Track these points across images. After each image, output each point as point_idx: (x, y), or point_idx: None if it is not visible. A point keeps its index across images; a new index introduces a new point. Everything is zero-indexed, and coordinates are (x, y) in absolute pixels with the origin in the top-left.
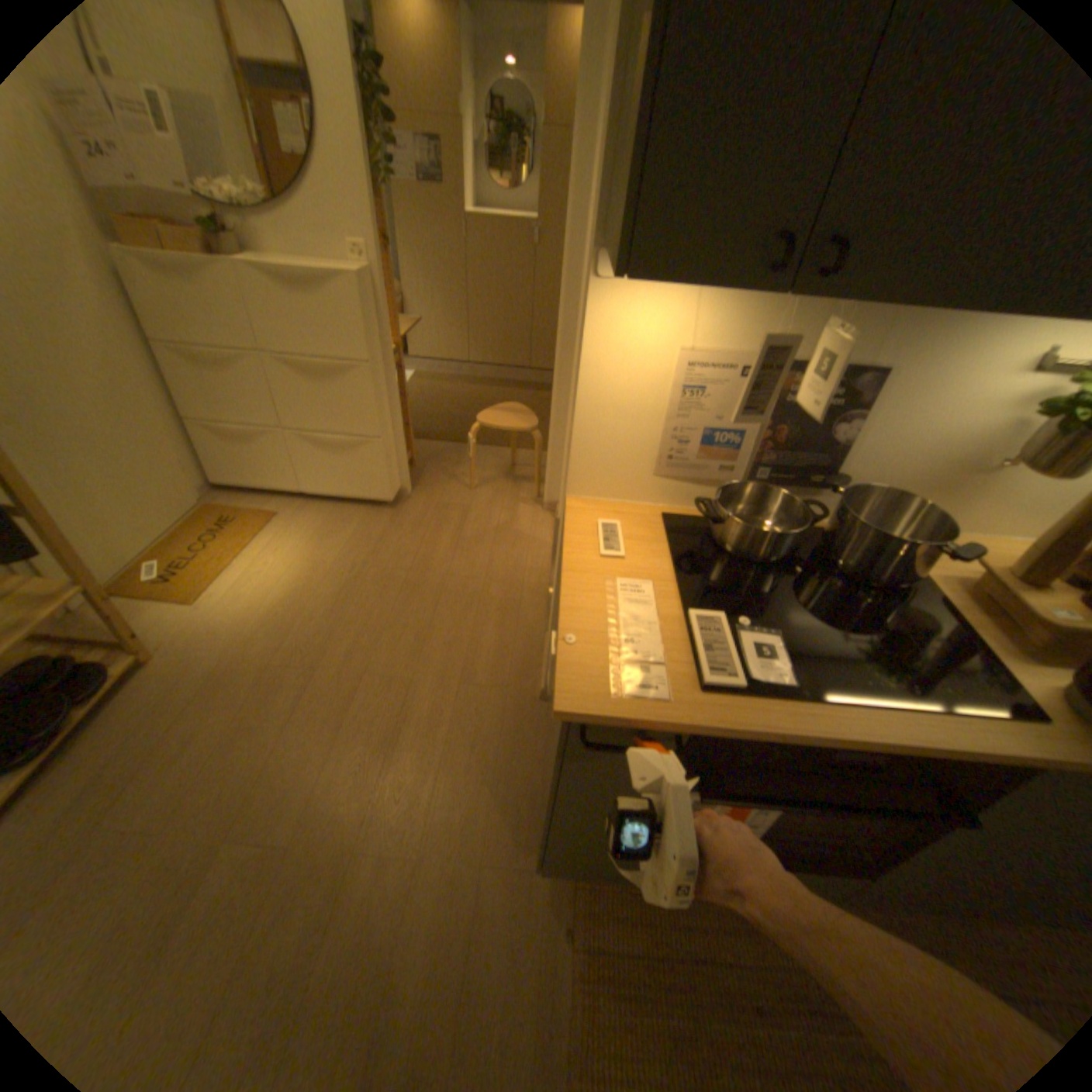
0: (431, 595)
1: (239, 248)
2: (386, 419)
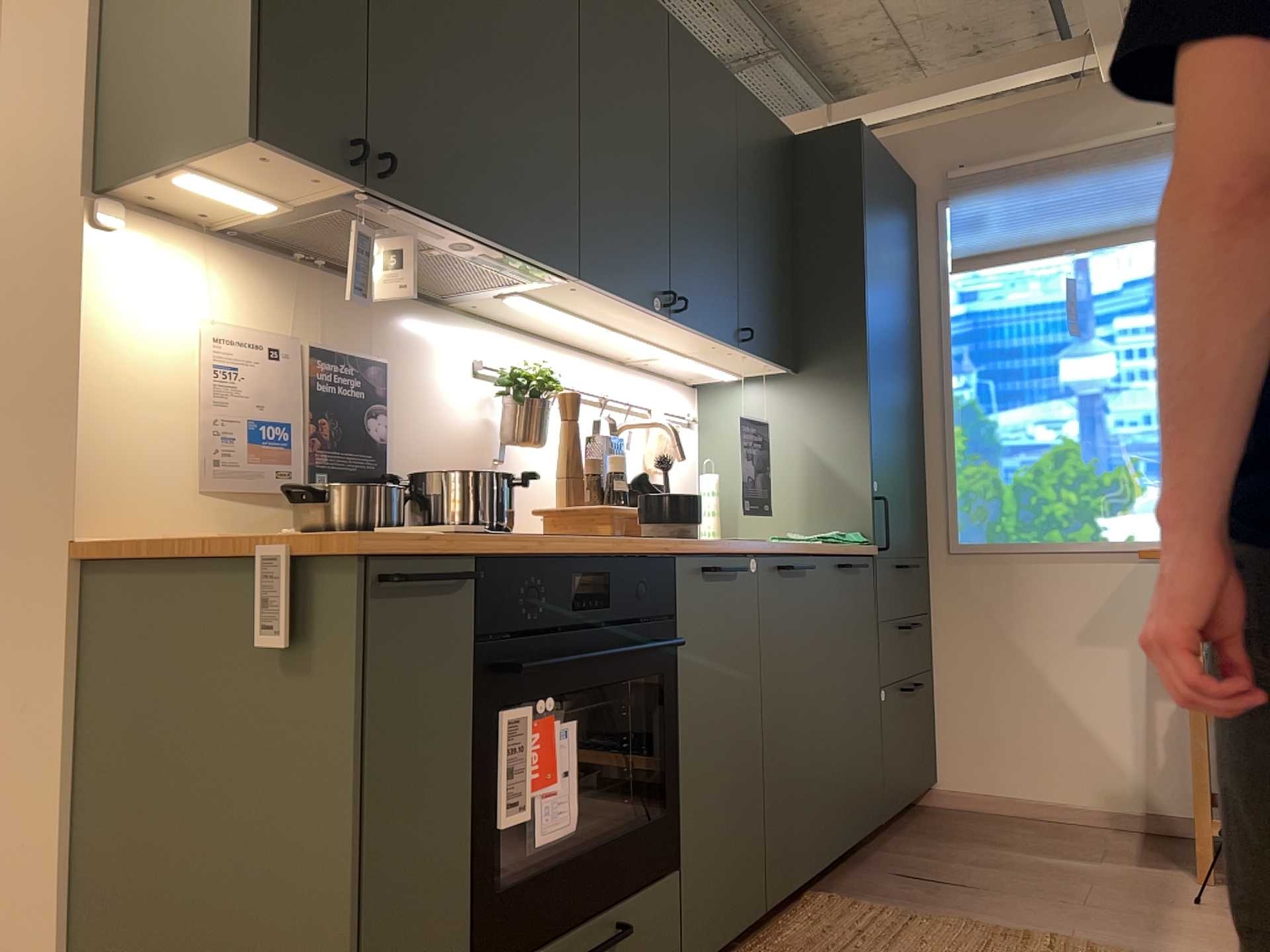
0: None
1: None
2: None
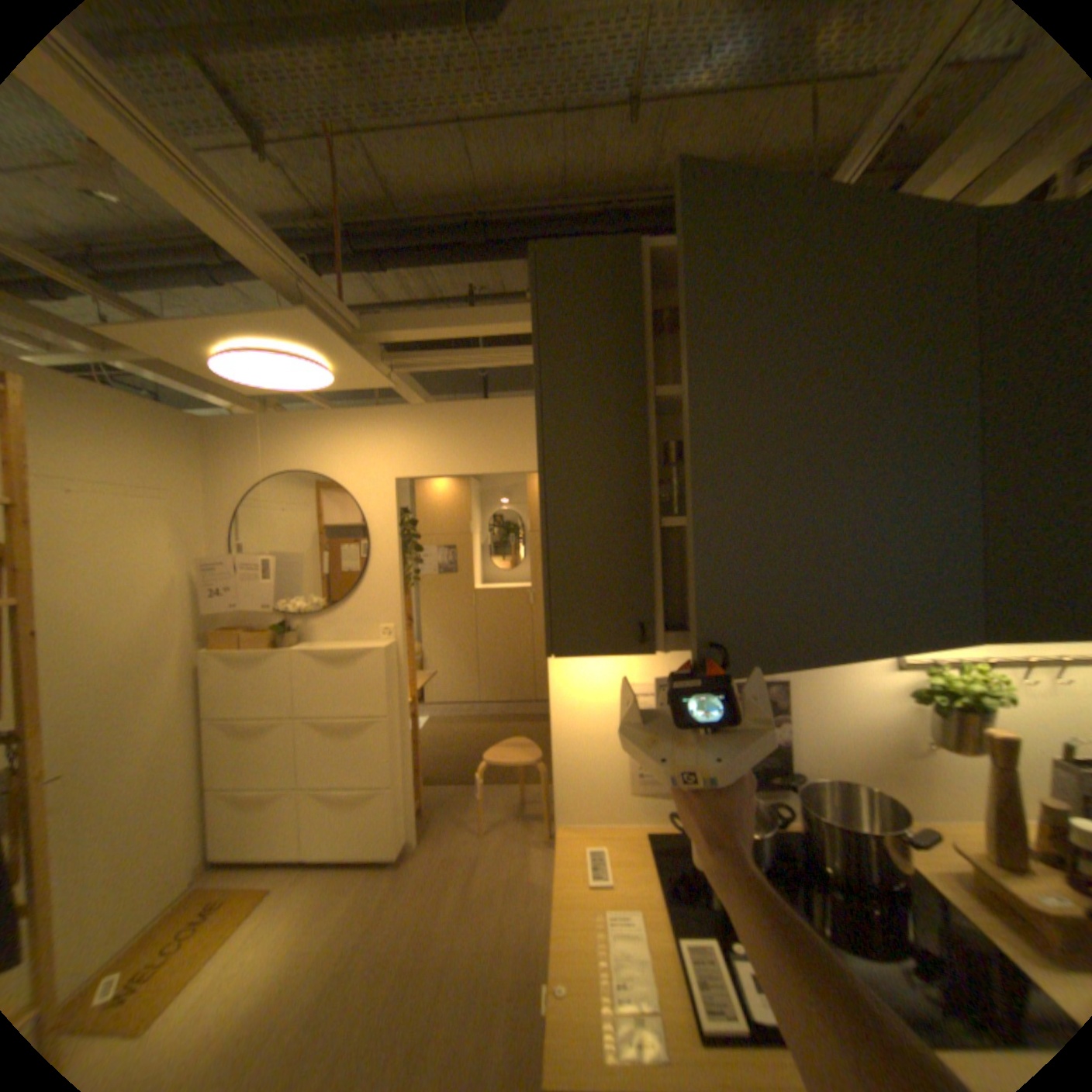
0: (429, 986)
1: (297, 640)
2: (398, 767)
